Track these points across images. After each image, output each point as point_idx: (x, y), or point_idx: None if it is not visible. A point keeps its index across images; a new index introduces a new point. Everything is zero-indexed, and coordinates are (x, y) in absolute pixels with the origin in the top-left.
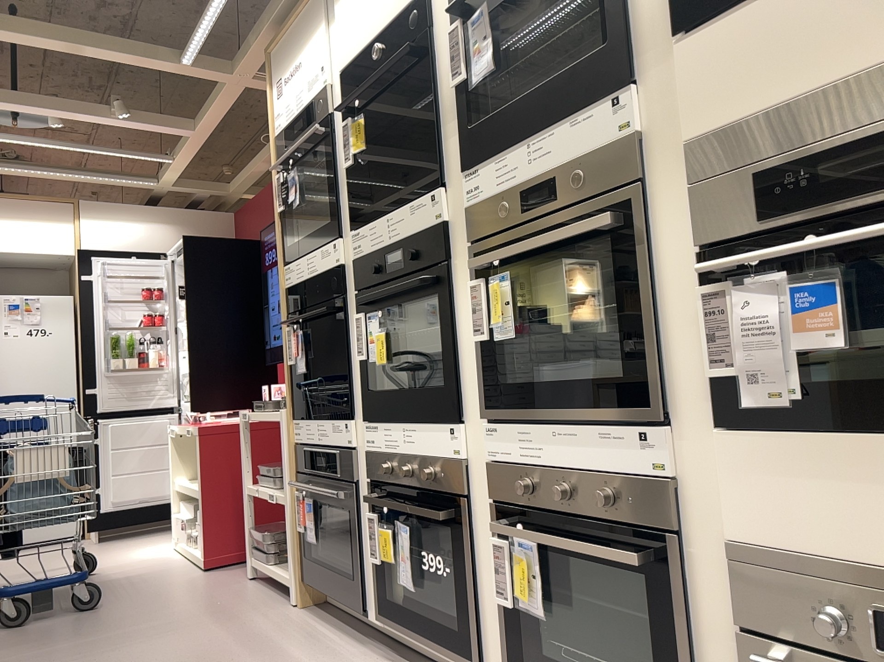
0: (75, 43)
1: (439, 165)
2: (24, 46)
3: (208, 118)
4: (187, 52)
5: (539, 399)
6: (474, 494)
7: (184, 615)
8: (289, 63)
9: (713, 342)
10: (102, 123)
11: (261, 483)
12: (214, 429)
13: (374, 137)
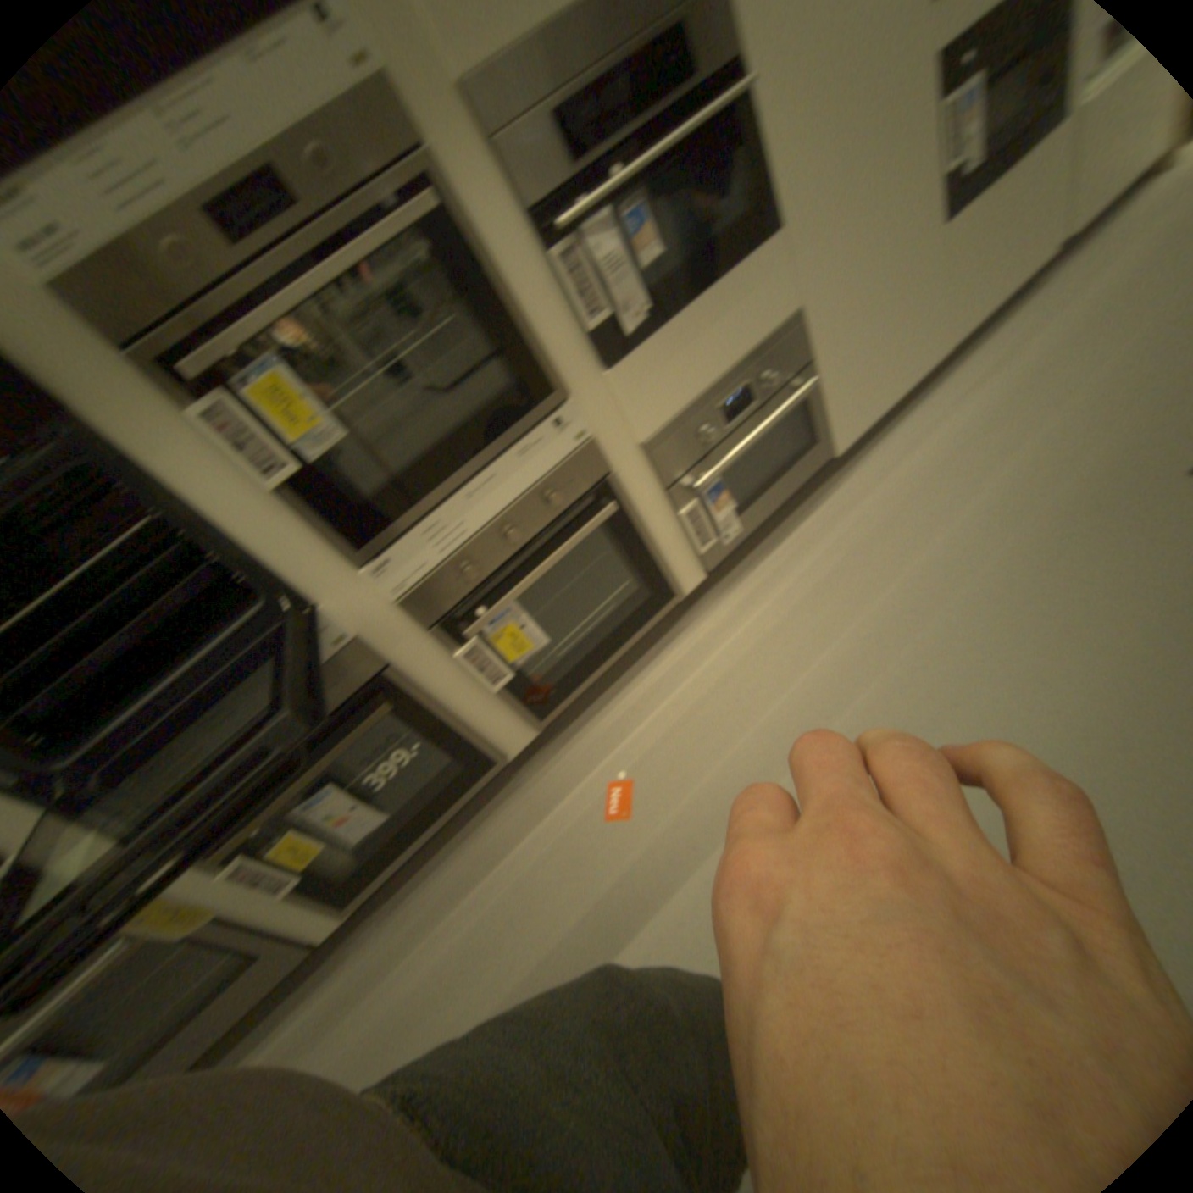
0: None
1: None
2: None
3: None
4: None
5: (433, 475)
6: (395, 651)
7: None
8: None
9: (585, 293)
10: None
11: None
12: None
13: None
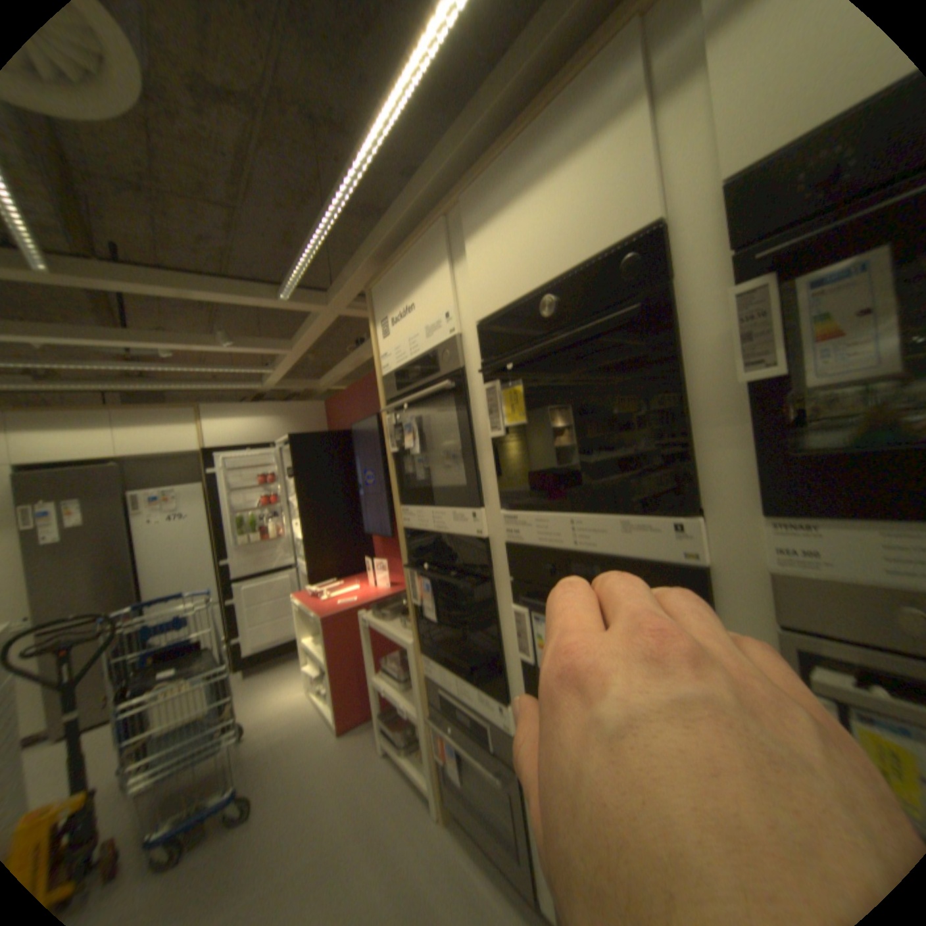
0: (165, 279)
1: (692, 482)
2: (107, 286)
3: (303, 337)
4: (283, 283)
5: None
6: None
7: (331, 837)
8: (397, 297)
9: None
10: (206, 346)
11: (383, 674)
12: (334, 615)
13: (533, 402)
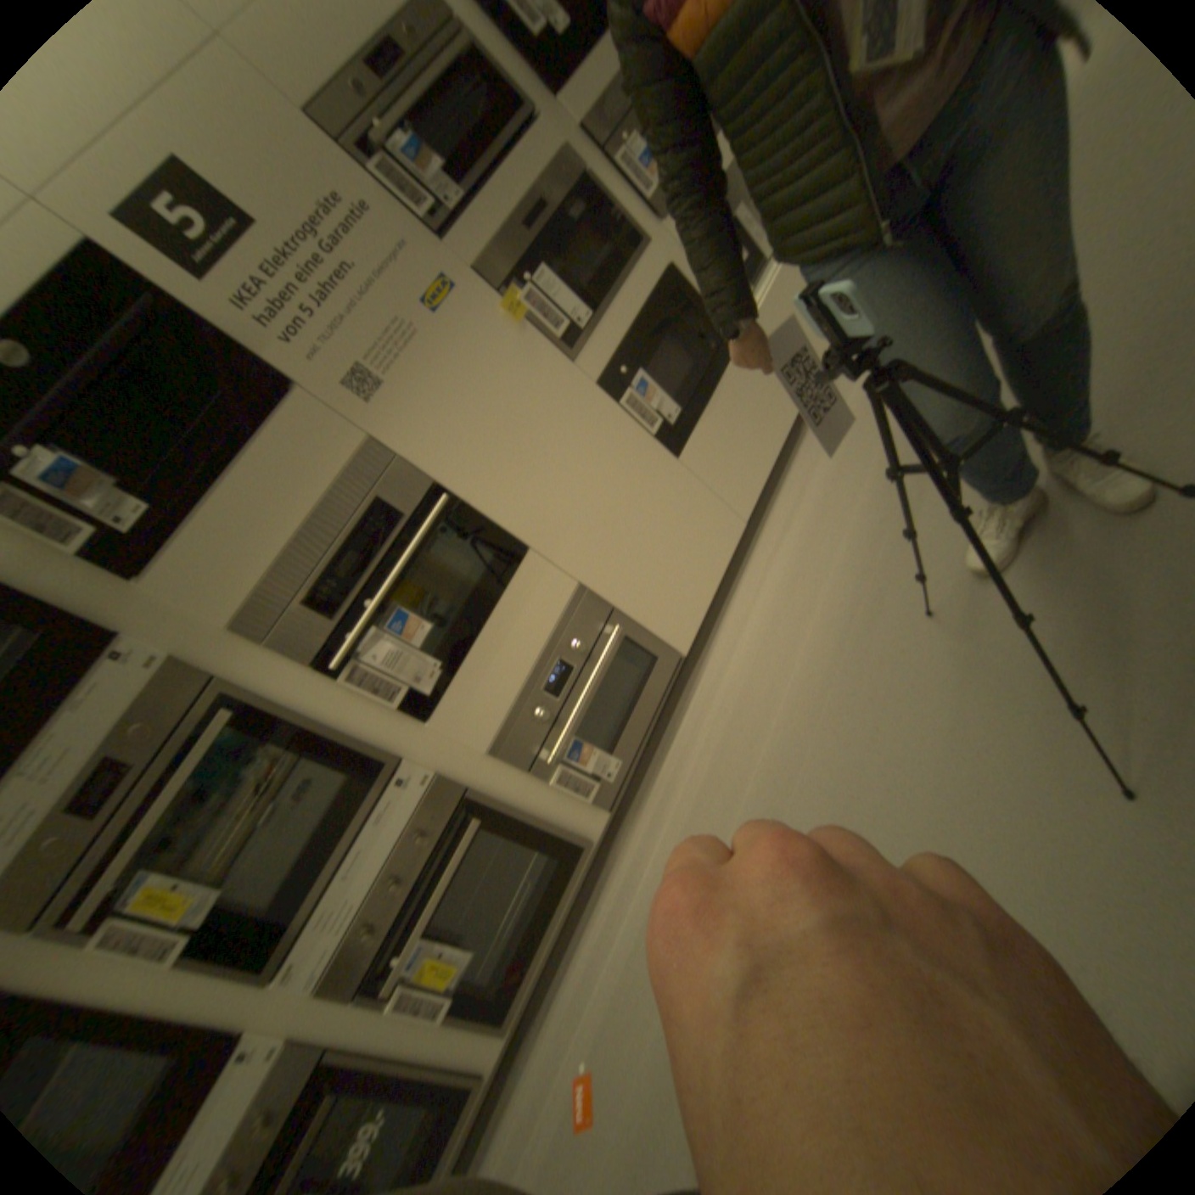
0: None
1: None
2: None
3: None
4: None
5: (303, 884)
6: (326, 1039)
7: None
8: None
9: (379, 692)
10: None
11: None
12: None
13: None
